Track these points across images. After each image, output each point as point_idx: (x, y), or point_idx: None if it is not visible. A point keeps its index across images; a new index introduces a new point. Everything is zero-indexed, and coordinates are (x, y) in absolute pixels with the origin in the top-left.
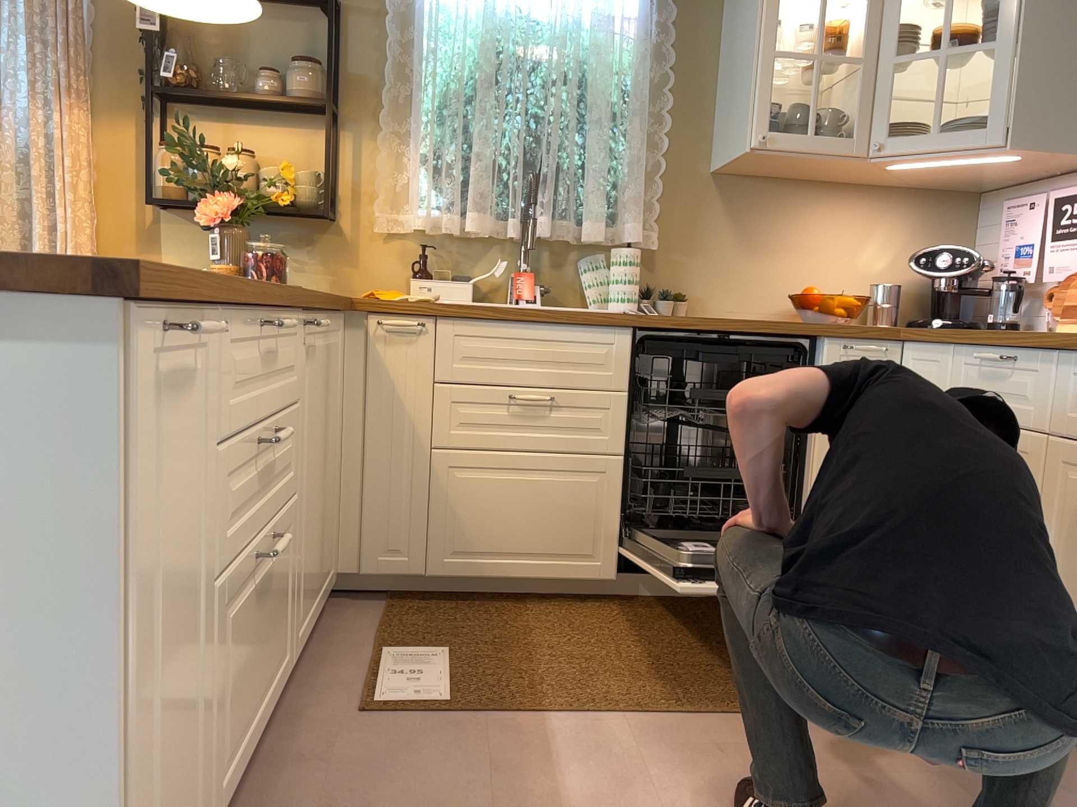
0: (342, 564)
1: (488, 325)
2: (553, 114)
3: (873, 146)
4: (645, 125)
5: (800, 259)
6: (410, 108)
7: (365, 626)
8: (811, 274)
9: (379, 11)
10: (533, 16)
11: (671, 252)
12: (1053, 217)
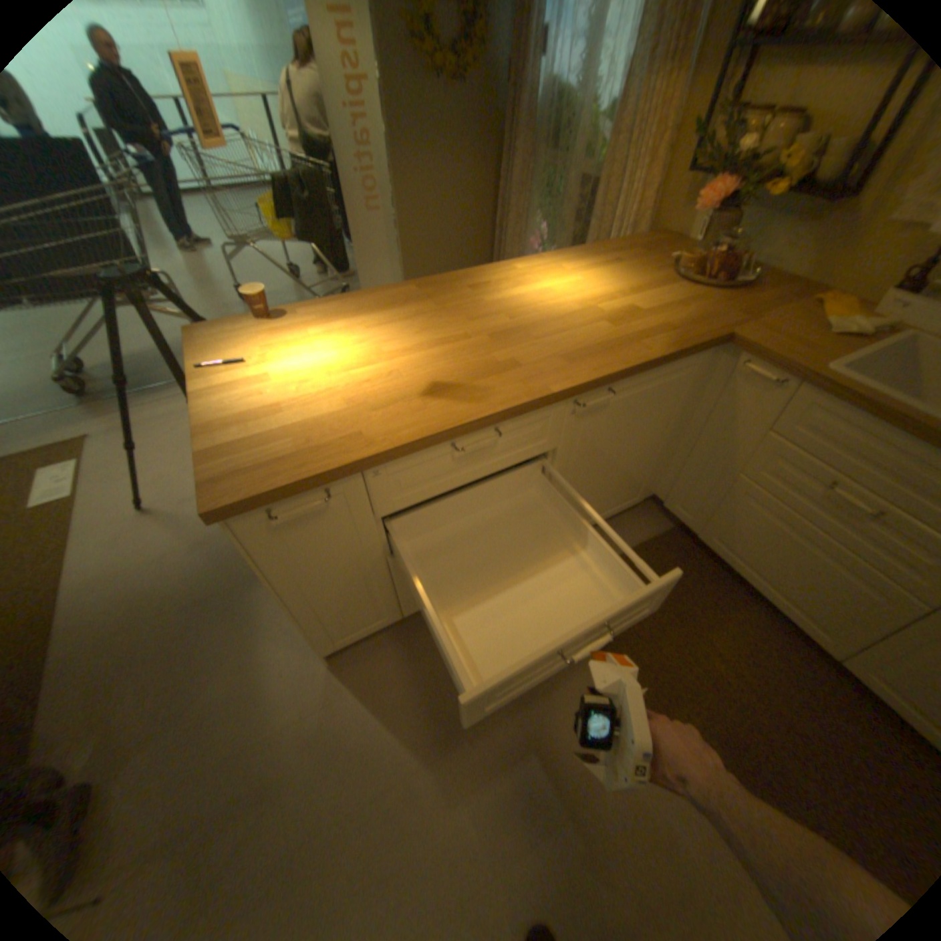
0: (659, 492)
1: (858, 413)
2: None
3: None
4: None
5: None
6: None
7: (638, 537)
8: None
9: None
10: None
11: None
12: None
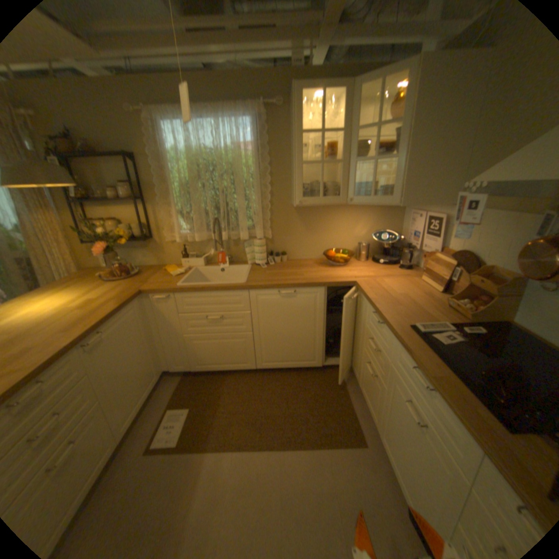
0: (163, 368)
1: (193, 293)
2: (221, 190)
3: (348, 199)
4: (261, 188)
5: (330, 234)
6: (168, 191)
7: (168, 394)
8: (335, 239)
9: (147, 152)
10: (209, 146)
11: (278, 236)
12: (427, 223)
